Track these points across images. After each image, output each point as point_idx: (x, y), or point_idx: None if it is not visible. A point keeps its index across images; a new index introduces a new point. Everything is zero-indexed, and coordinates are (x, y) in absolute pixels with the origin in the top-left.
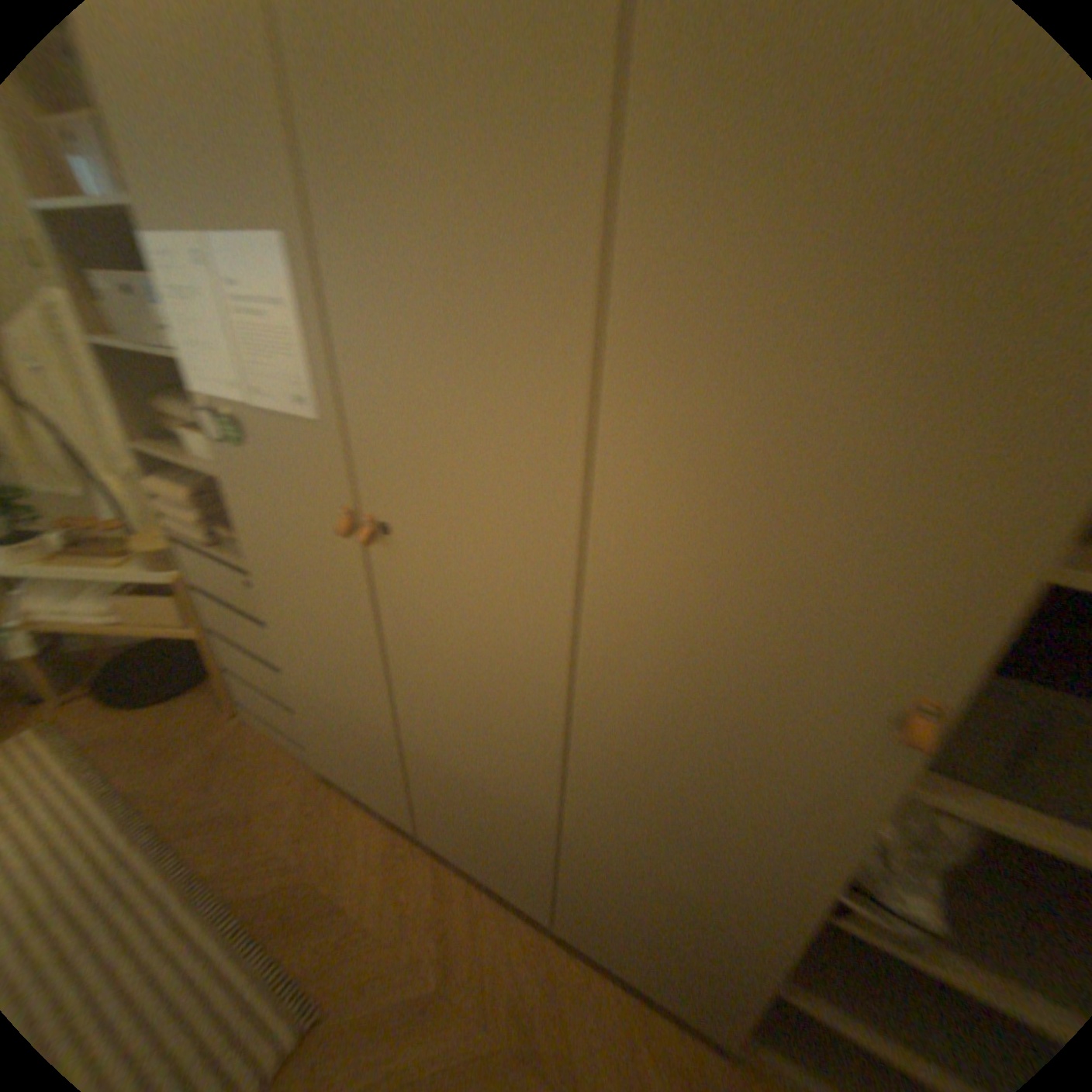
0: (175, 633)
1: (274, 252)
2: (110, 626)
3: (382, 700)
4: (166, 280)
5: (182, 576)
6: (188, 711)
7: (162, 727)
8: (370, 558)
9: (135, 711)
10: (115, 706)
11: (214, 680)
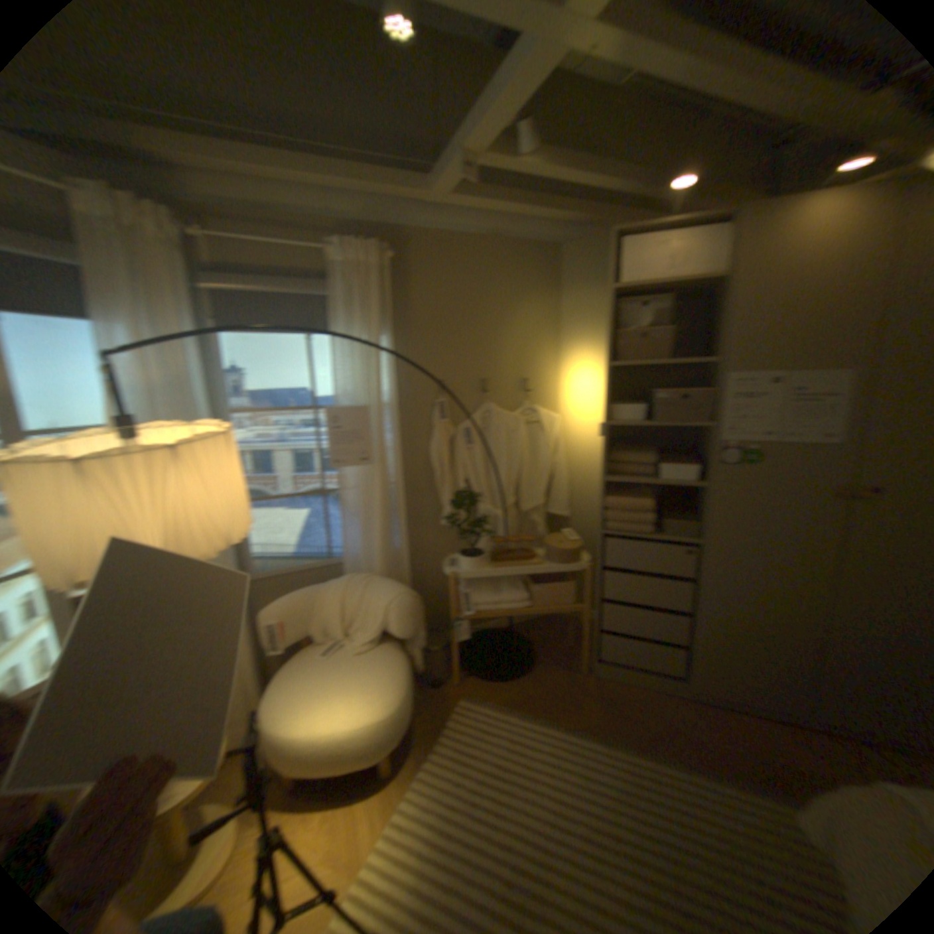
0: (573, 606)
1: (847, 375)
2: (525, 608)
3: (824, 603)
4: (742, 390)
5: (603, 561)
6: (551, 675)
7: (547, 687)
8: (855, 508)
9: (515, 680)
10: (502, 677)
11: (589, 642)
